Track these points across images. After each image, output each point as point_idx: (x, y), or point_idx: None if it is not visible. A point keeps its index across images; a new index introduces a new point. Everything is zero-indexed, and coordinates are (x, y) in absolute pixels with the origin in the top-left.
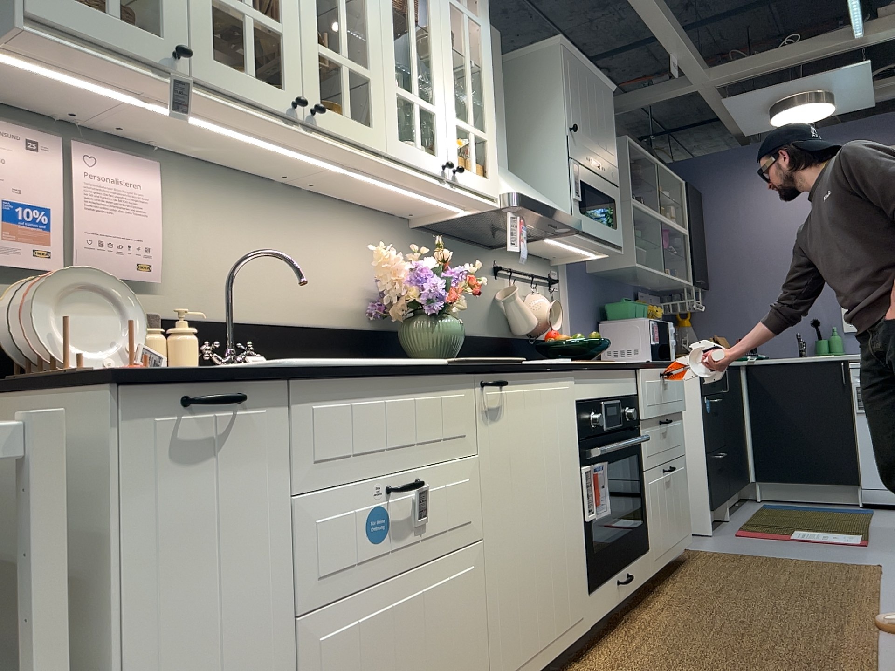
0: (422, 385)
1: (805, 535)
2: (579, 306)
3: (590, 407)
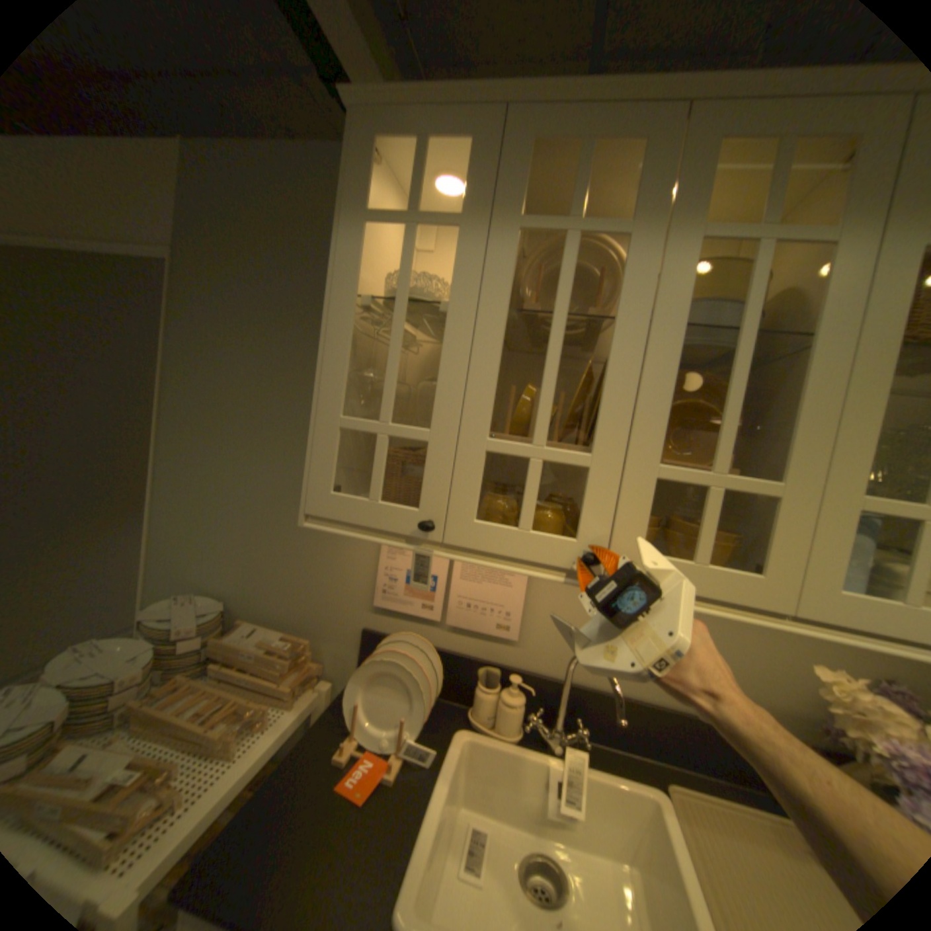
0: None
1: None
2: None
3: None
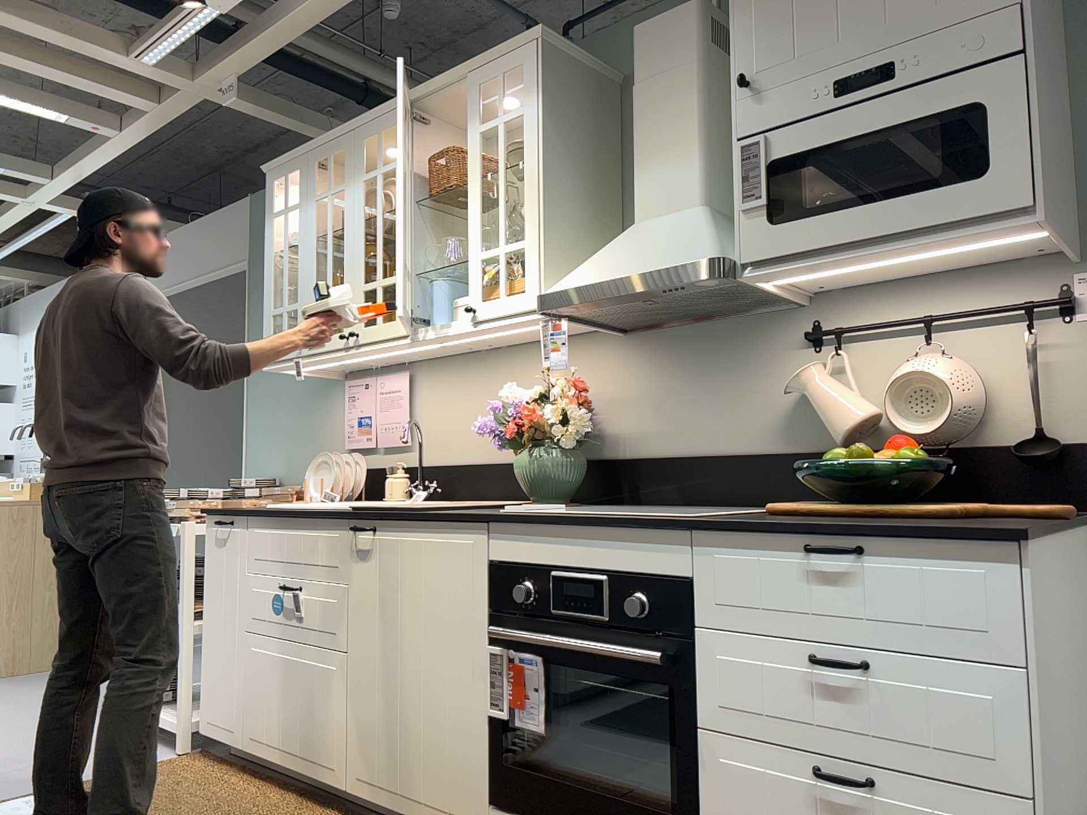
0: (308, 524)
1: None
2: None
3: (518, 574)
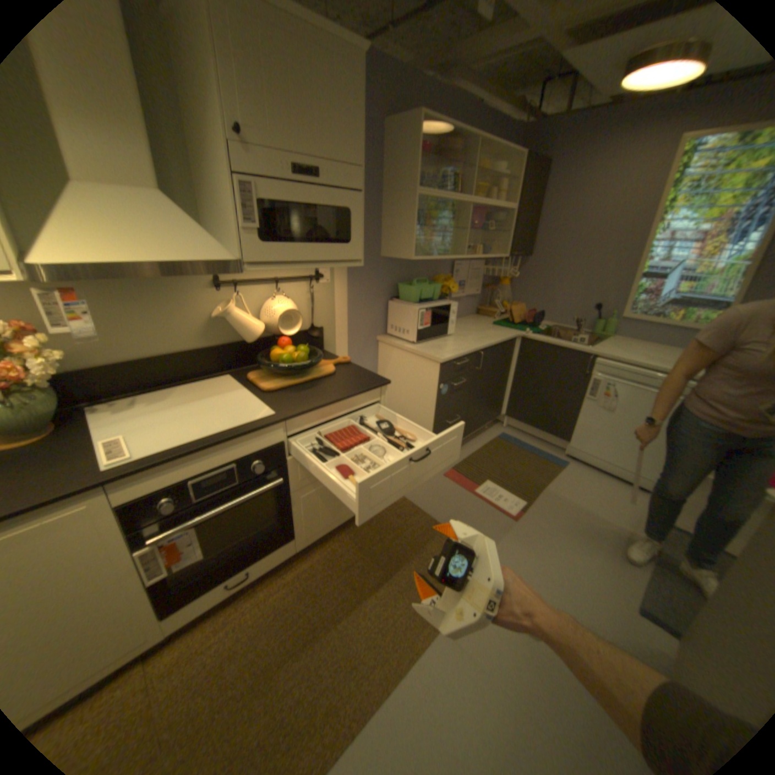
0: None
1: (487, 491)
2: (360, 290)
3: (153, 499)
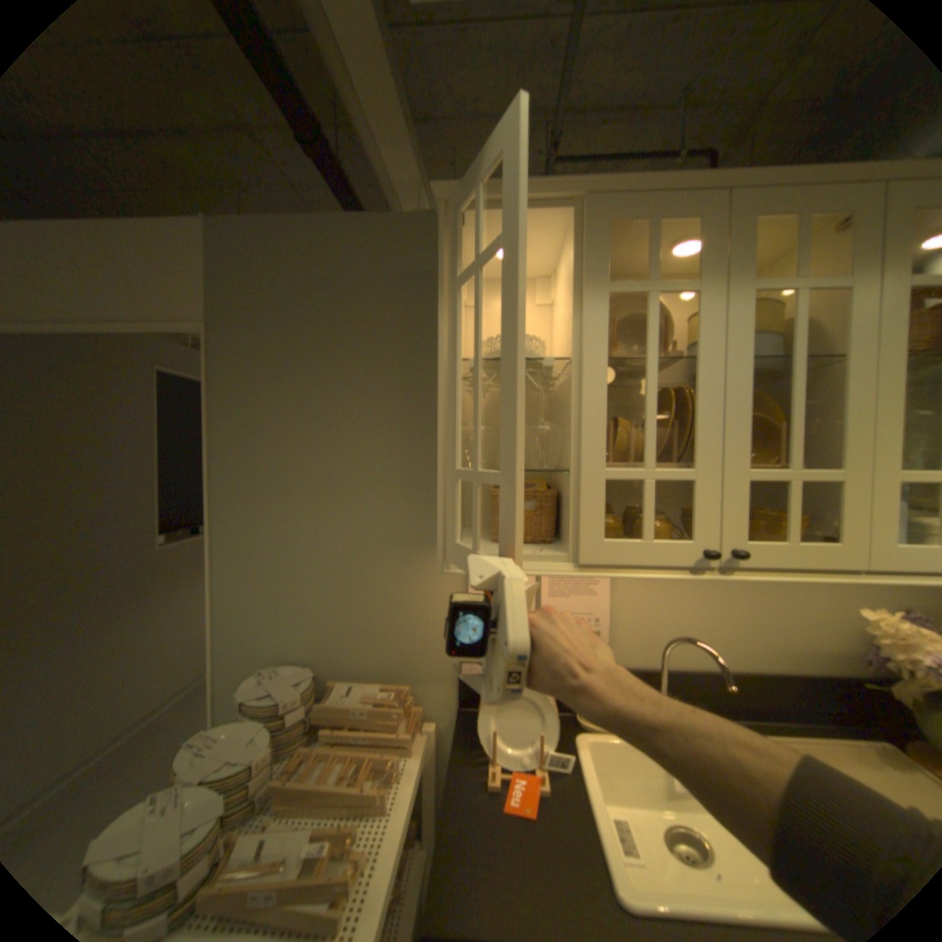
0: None
1: None
2: None
3: None
